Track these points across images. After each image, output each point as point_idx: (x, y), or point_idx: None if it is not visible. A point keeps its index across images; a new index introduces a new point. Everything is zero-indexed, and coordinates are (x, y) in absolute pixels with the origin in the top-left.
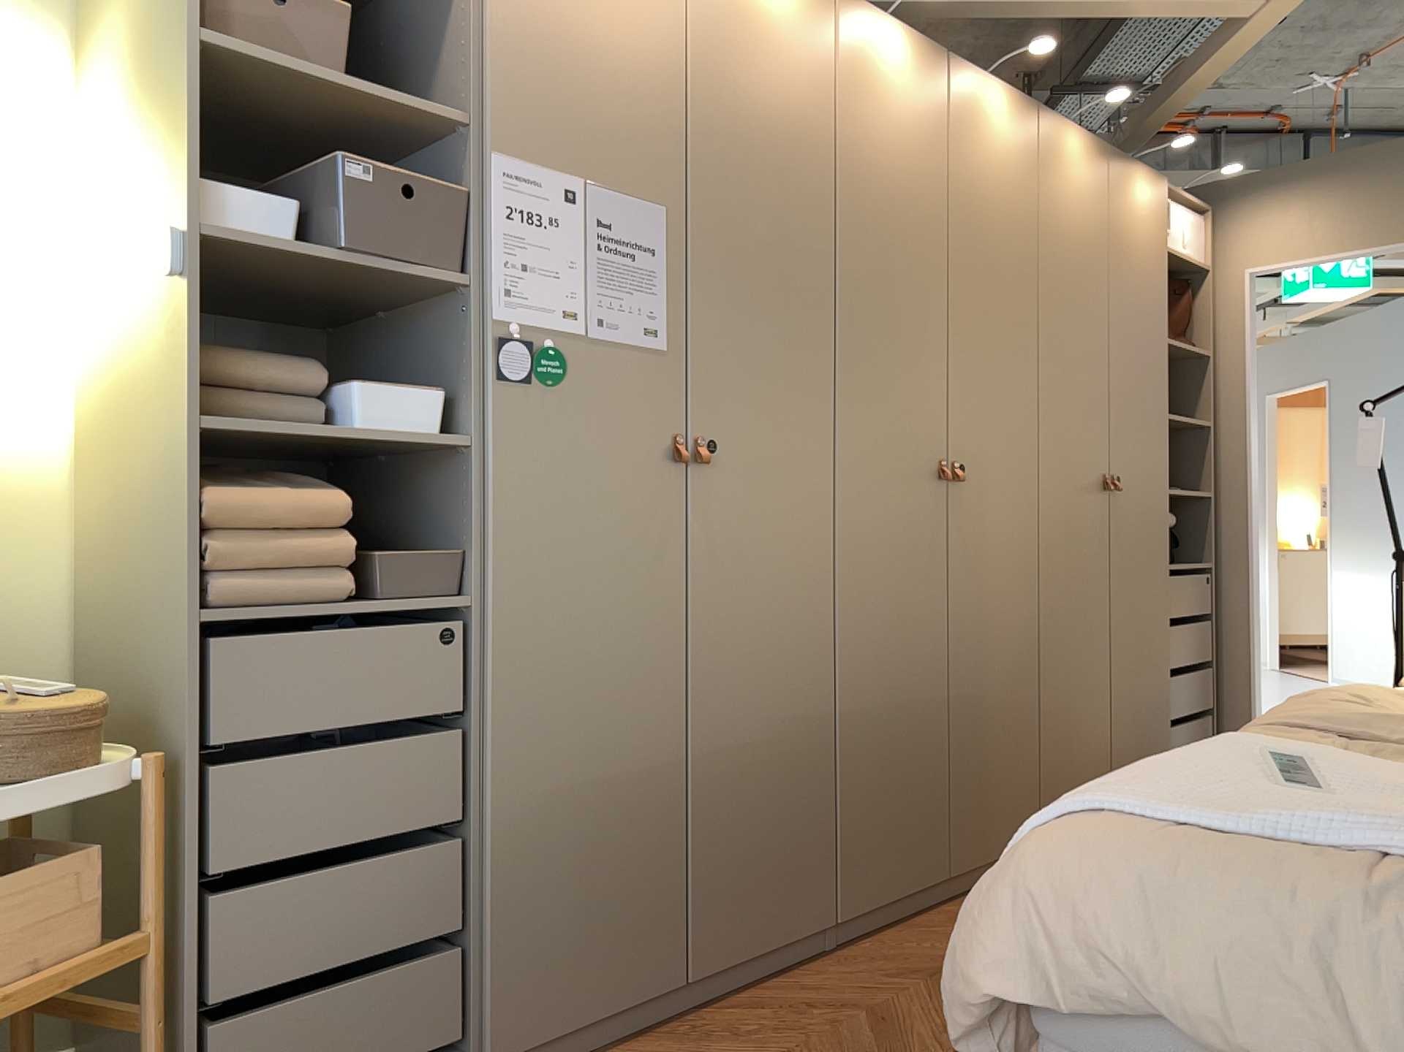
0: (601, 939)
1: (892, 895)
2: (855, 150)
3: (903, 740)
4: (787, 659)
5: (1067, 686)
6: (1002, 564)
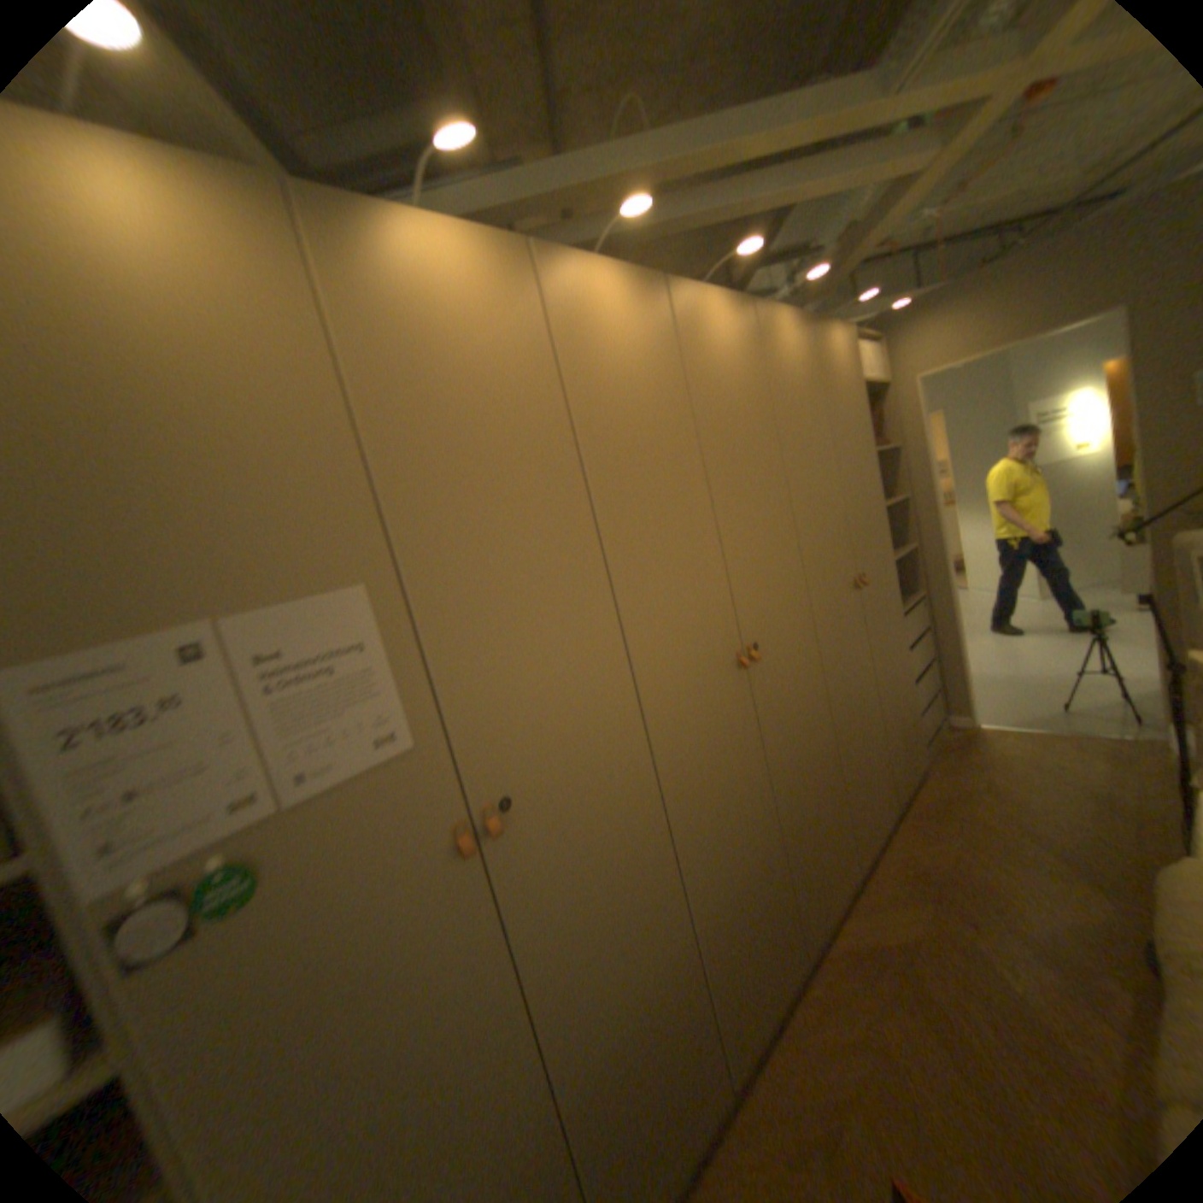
0: None
1: (770, 1026)
2: (592, 413)
3: (753, 903)
4: (640, 931)
5: (858, 755)
6: (798, 703)
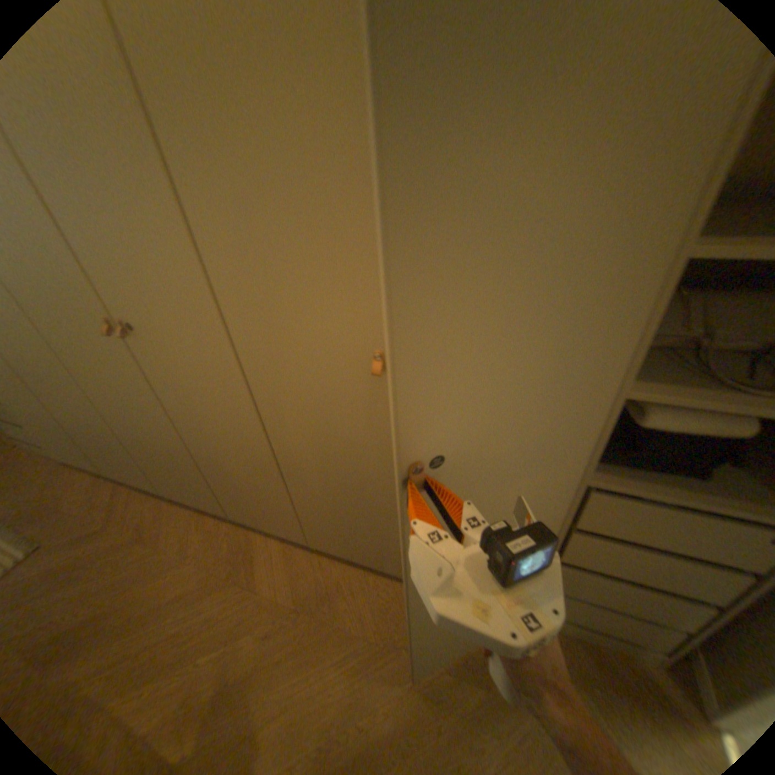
0: (62, 452)
1: (186, 505)
2: None
3: (160, 459)
4: (70, 404)
5: (321, 500)
6: (204, 404)
